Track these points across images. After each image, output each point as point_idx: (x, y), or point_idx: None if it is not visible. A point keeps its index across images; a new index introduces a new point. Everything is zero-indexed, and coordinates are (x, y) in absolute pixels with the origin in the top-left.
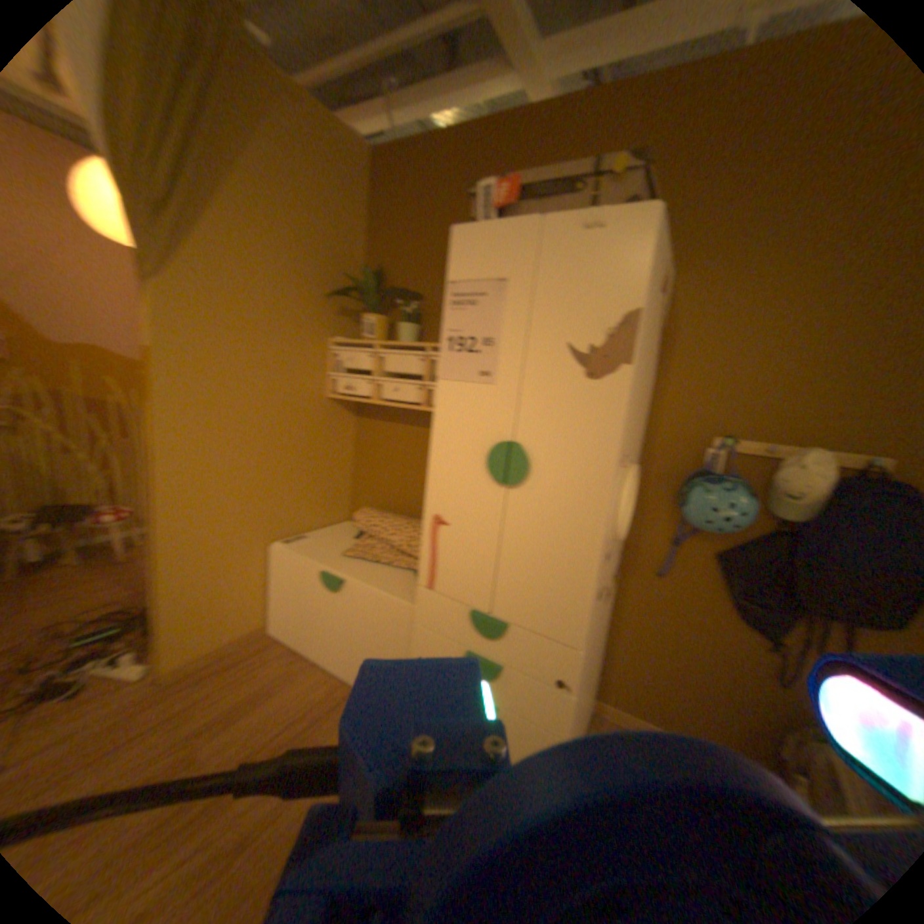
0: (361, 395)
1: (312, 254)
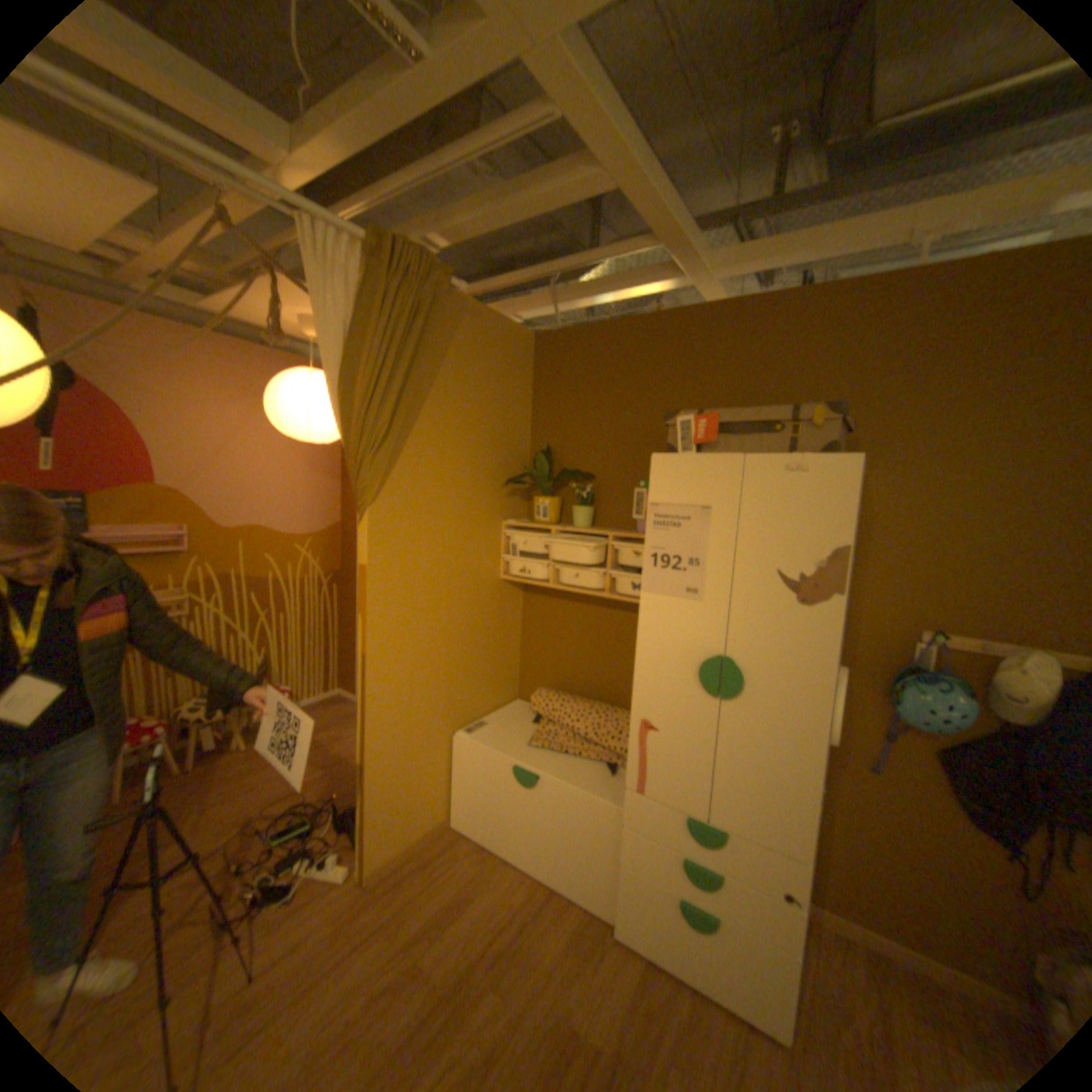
0: (540, 578)
1: (491, 447)
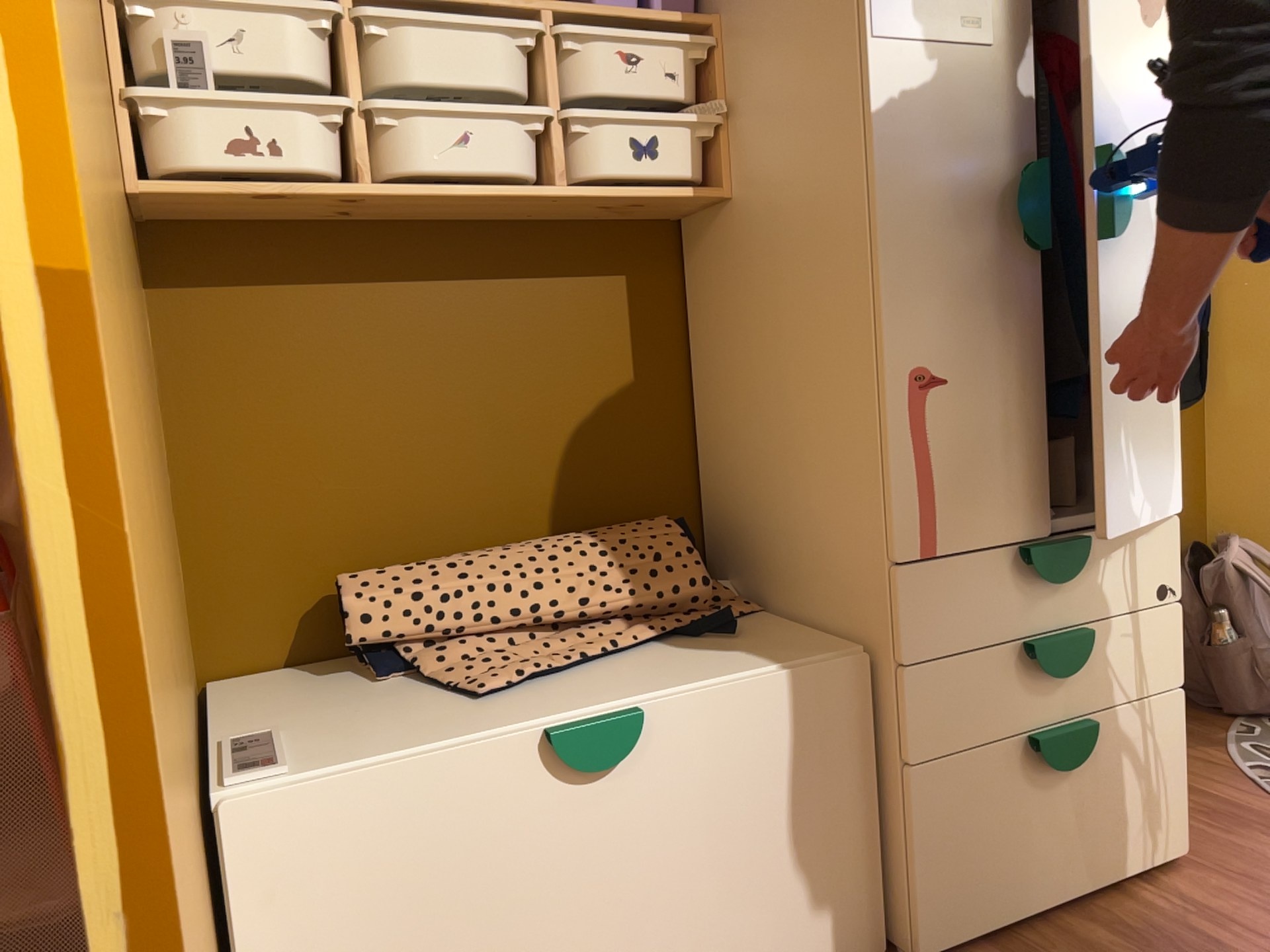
0: (308, 174)
1: None
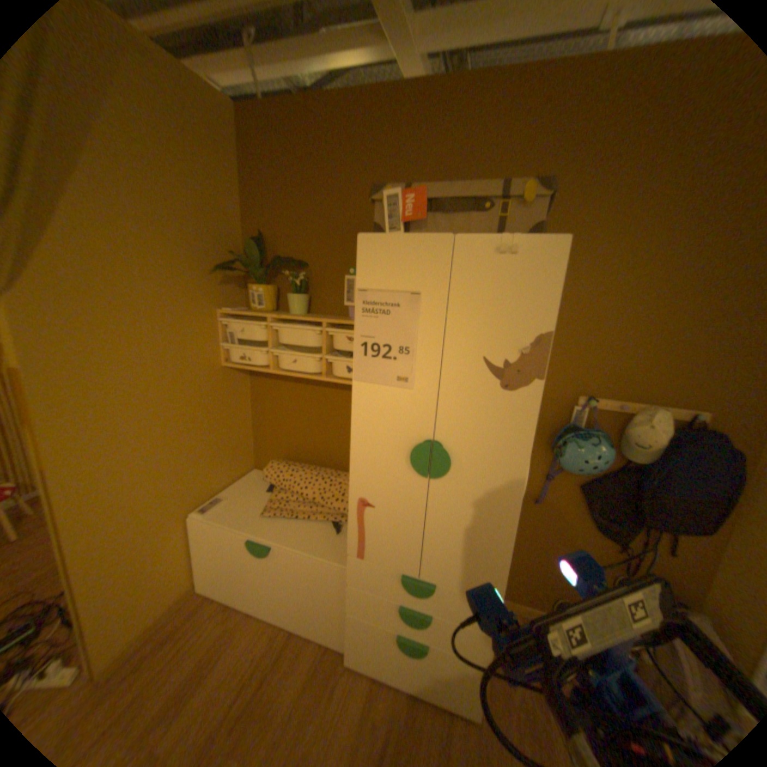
0: (261, 365)
1: (193, 229)
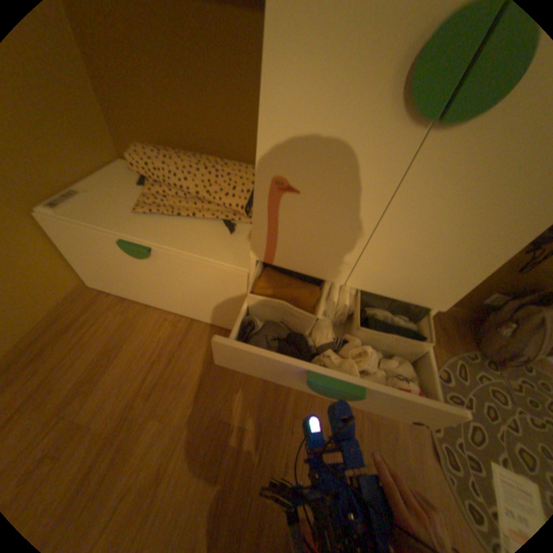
0: None
1: None
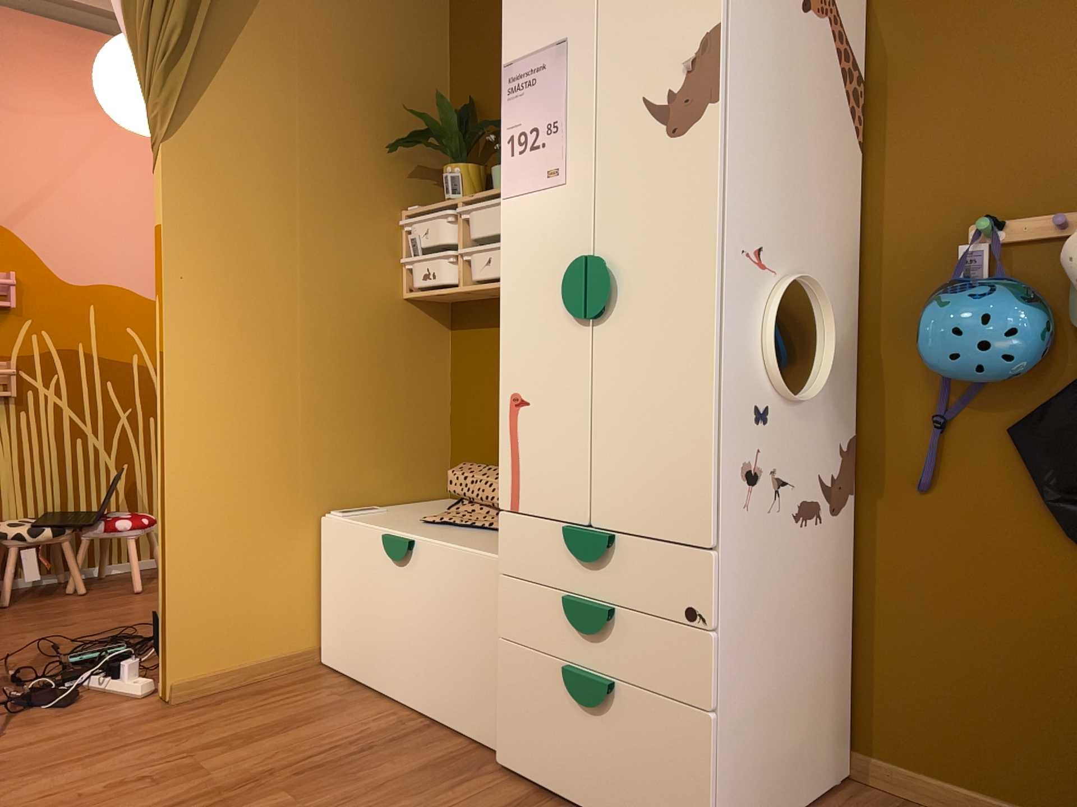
0: (447, 282)
1: (374, 95)
